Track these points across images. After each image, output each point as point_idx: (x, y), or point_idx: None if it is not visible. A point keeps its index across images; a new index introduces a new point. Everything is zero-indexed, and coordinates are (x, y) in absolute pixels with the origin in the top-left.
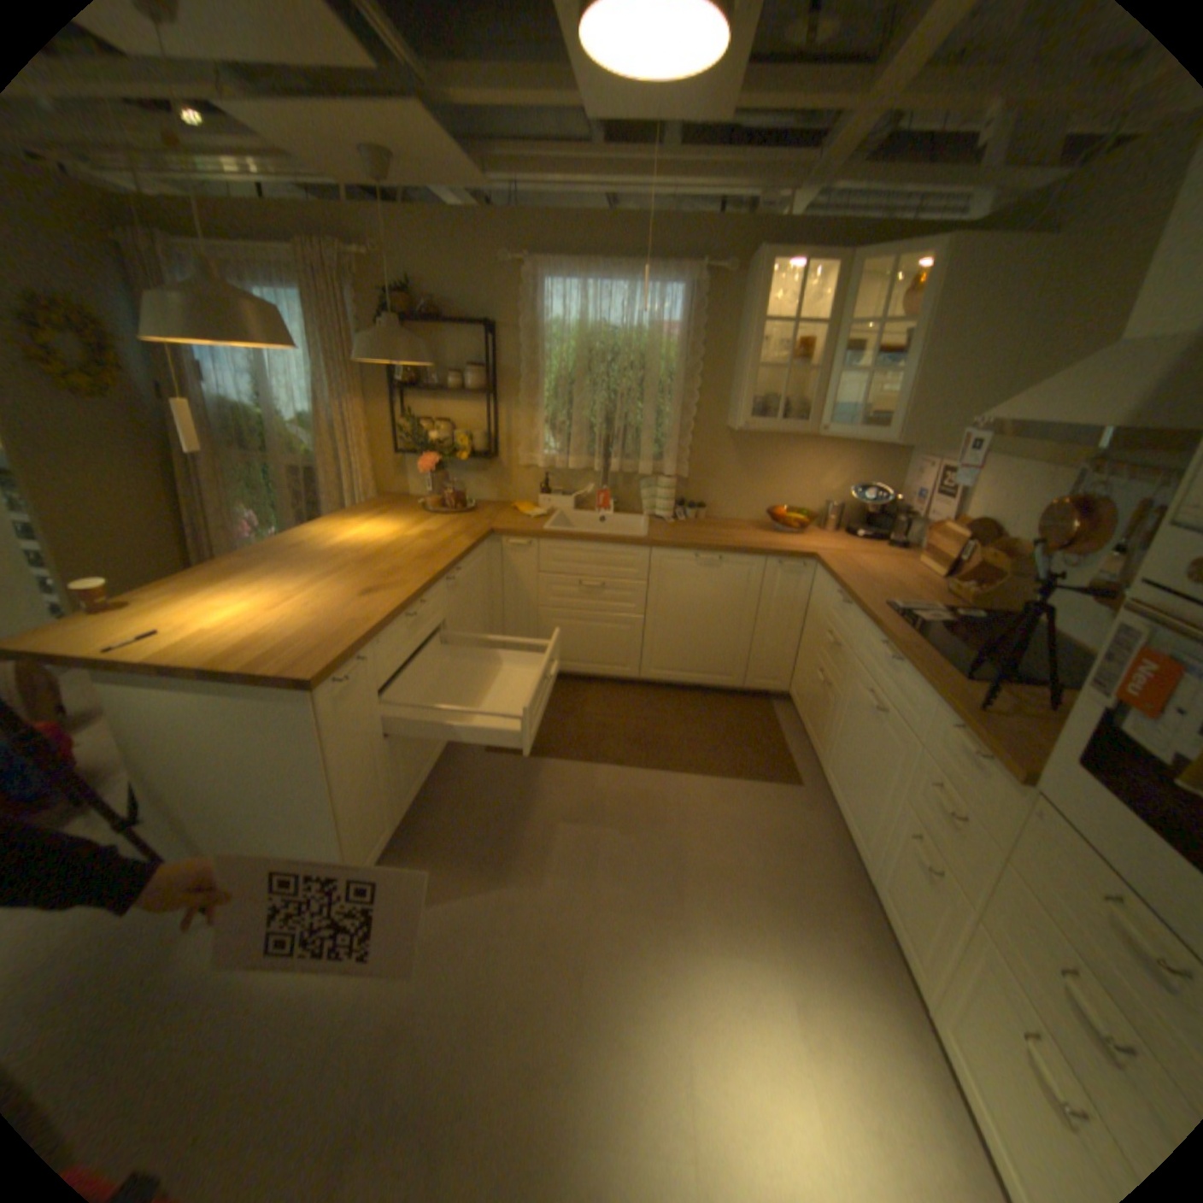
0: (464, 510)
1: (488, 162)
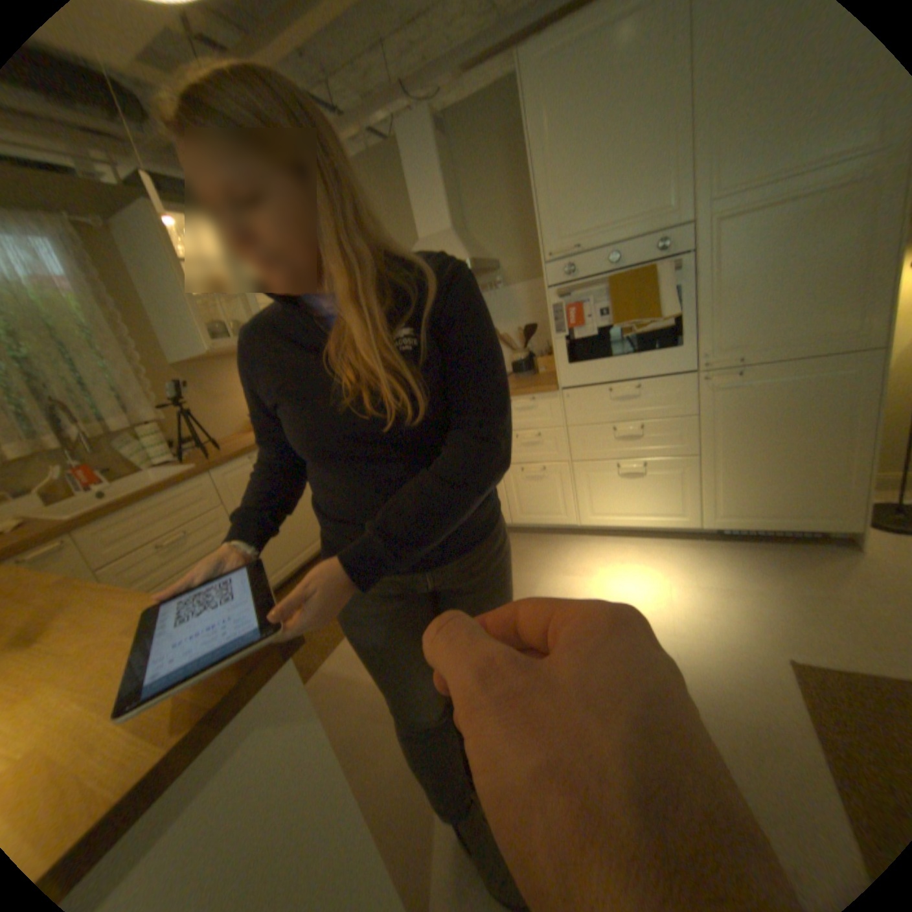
0: None
1: None
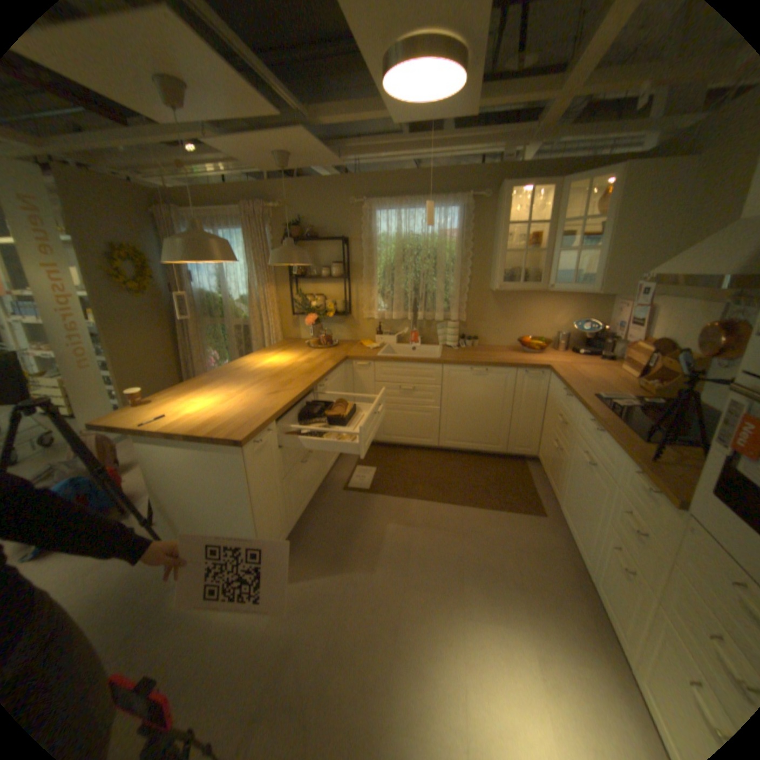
0: (331, 346)
1: (343, 151)
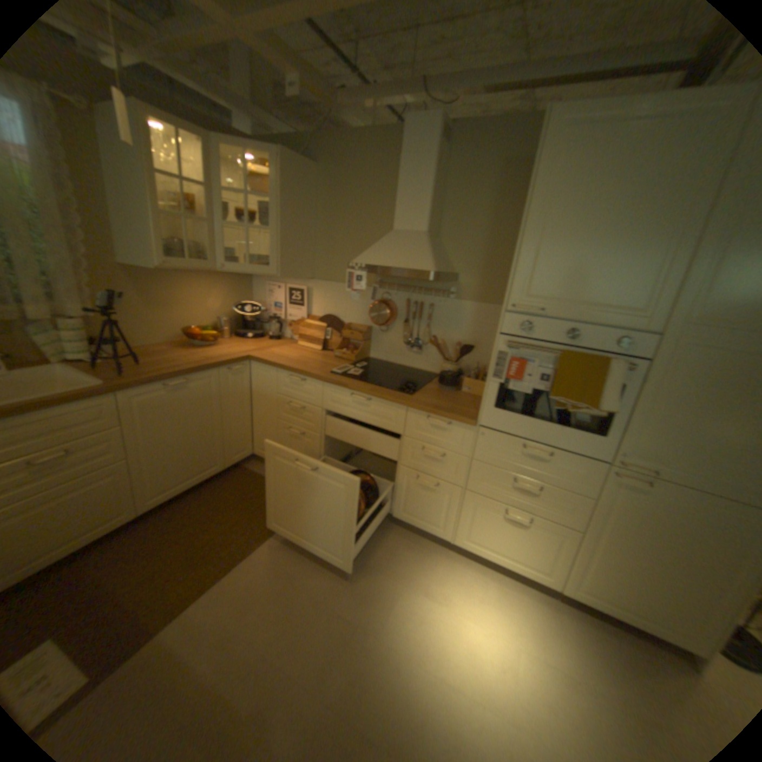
0: None
1: None
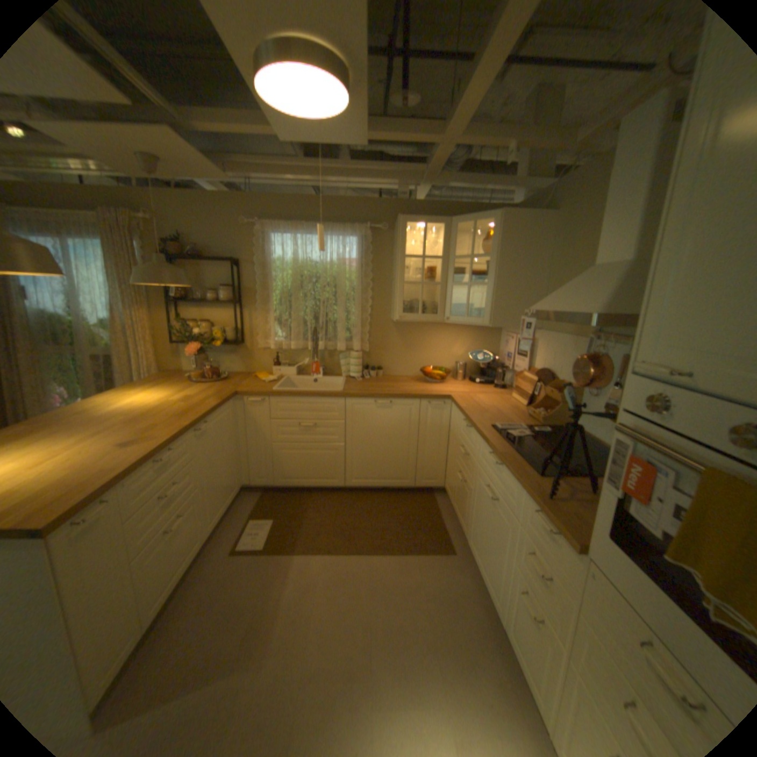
0: (219, 379)
1: (230, 167)
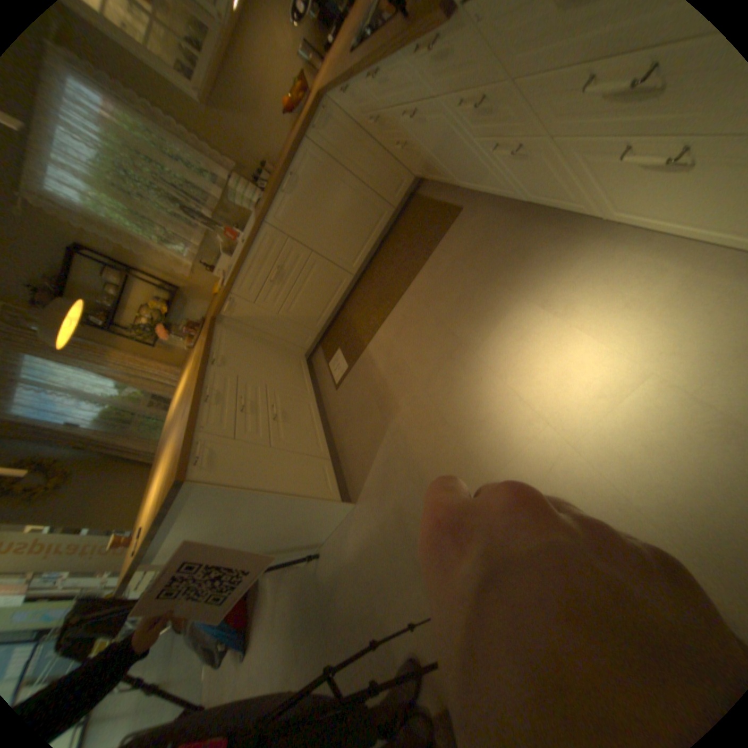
0: (201, 325)
1: None
